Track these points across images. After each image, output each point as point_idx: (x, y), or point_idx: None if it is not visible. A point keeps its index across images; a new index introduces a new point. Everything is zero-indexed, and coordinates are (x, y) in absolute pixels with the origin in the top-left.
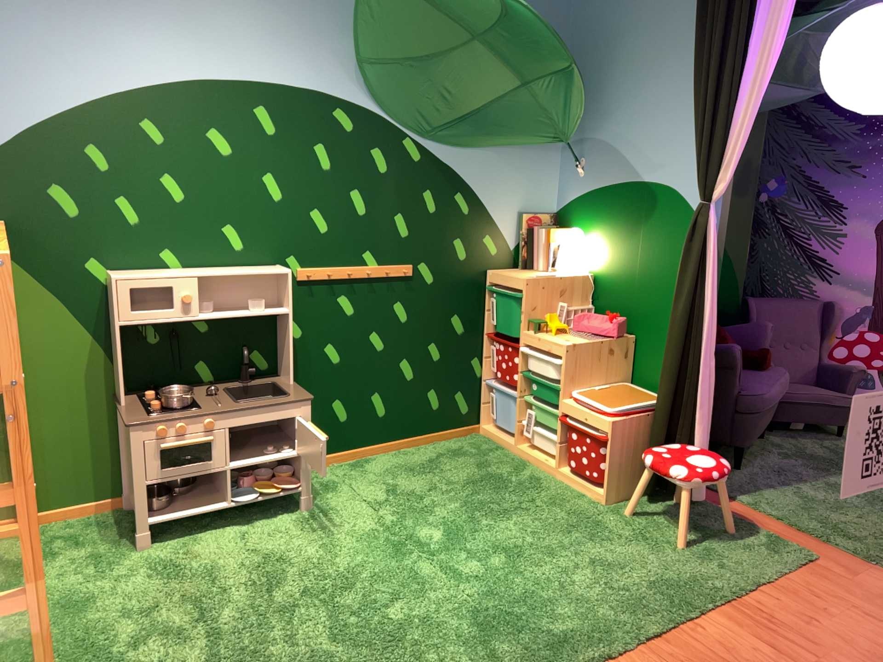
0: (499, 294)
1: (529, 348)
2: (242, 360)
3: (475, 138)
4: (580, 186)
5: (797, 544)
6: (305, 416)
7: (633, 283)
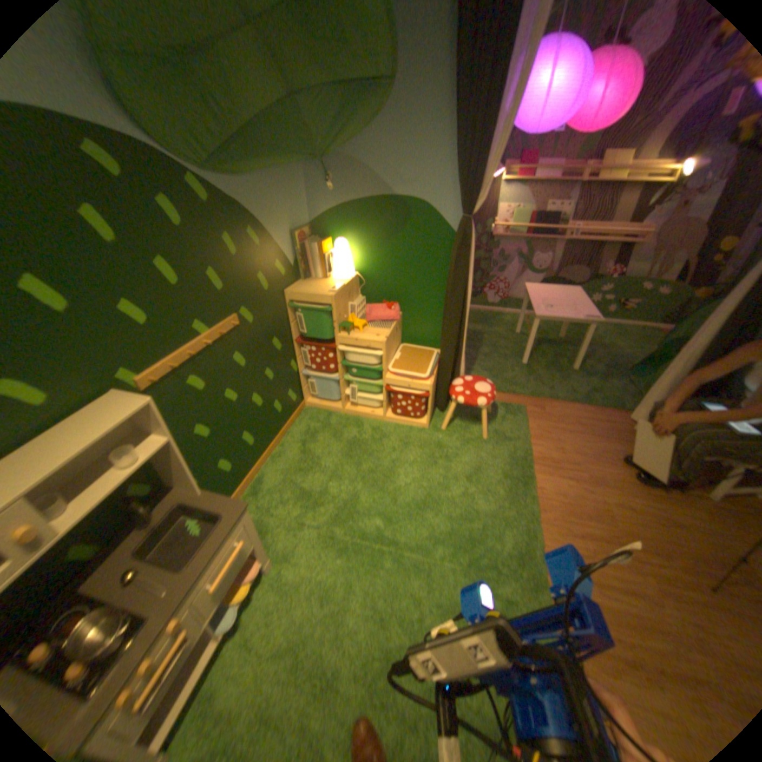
0: (309, 310)
1: (343, 345)
2: (119, 506)
3: (250, 159)
4: (334, 197)
5: (519, 405)
6: (245, 523)
7: (399, 276)
